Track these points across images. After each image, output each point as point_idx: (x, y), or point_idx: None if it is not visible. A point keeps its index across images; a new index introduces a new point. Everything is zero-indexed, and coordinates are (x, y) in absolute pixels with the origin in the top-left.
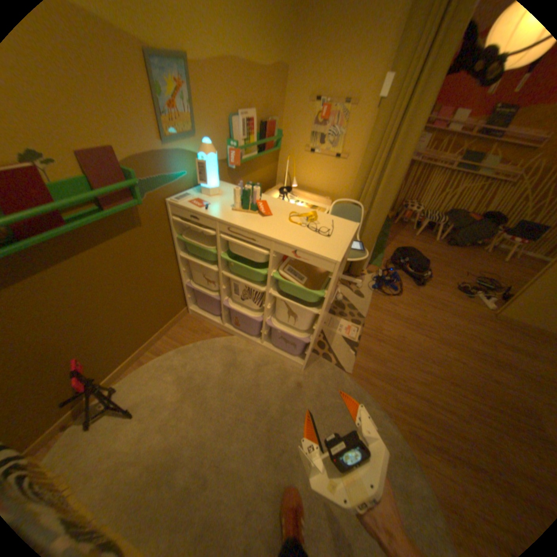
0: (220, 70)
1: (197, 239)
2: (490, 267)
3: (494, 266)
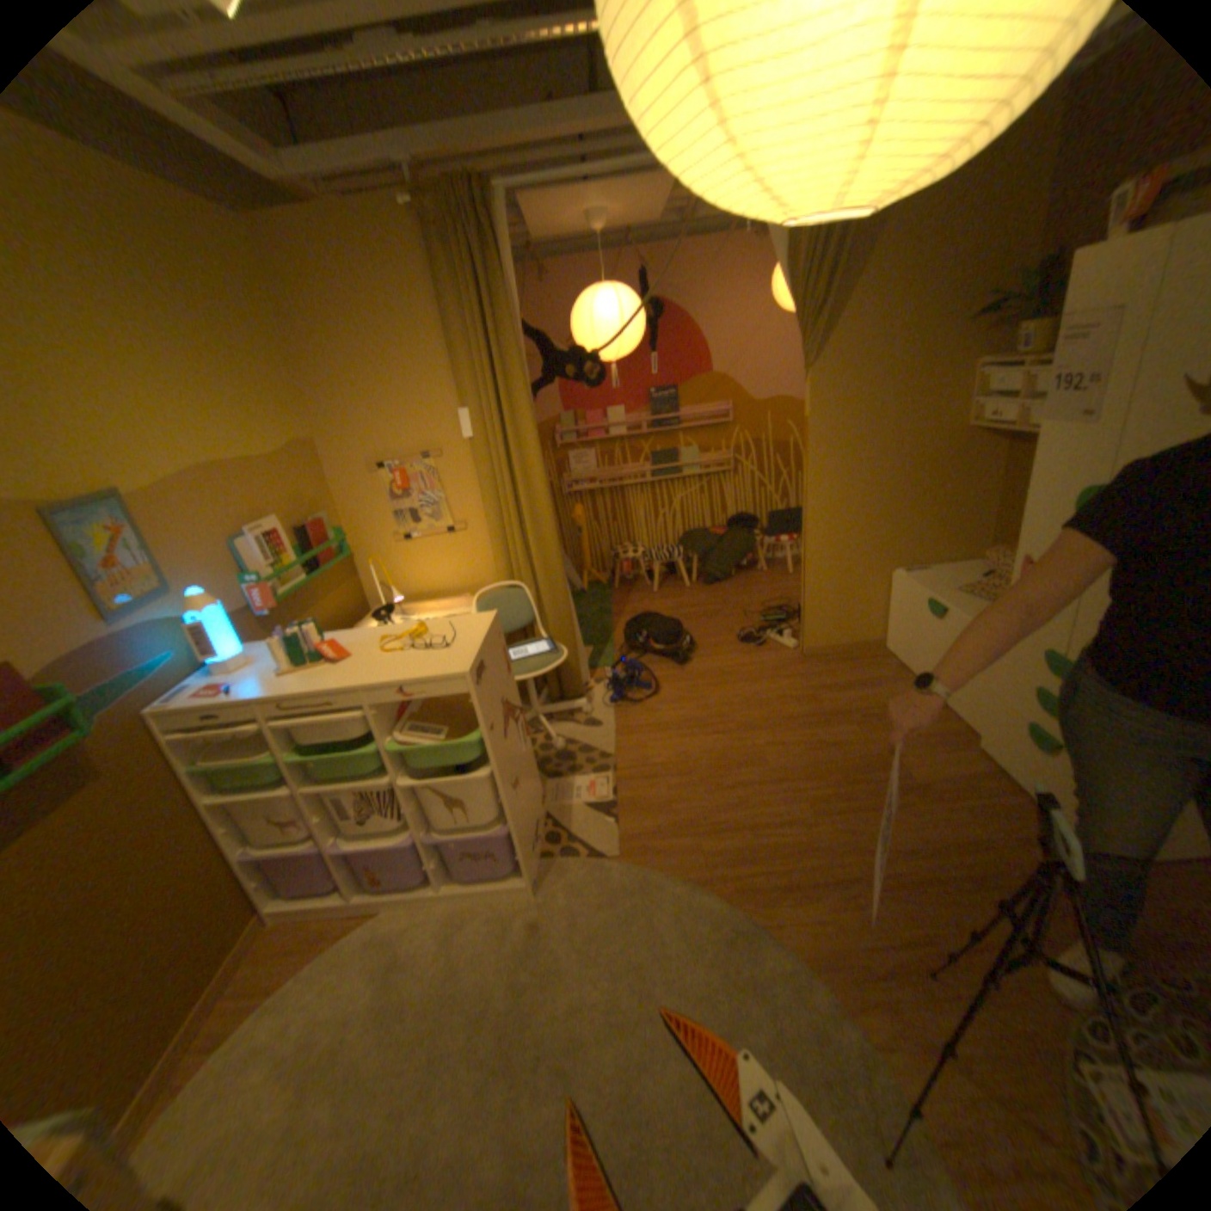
0: (185, 487)
1: (228, 756)
2: (772, 590)
3: (778, 588)
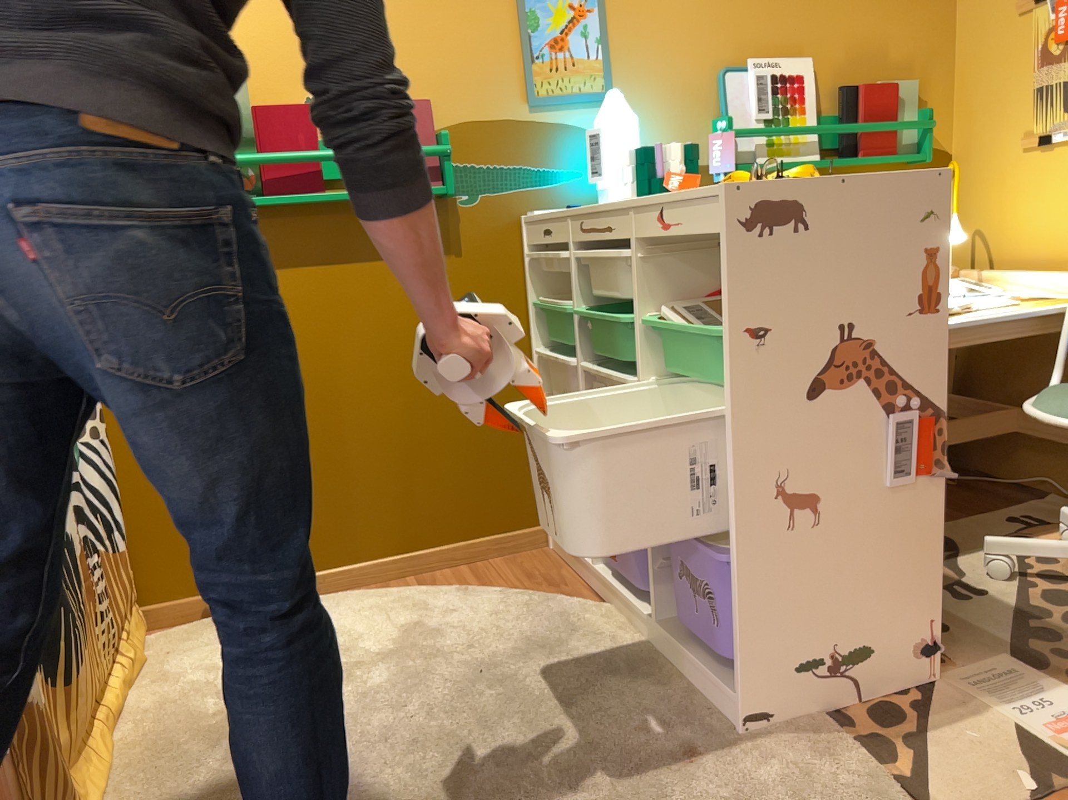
0: None
1: (565, 299)
2: None
3: None
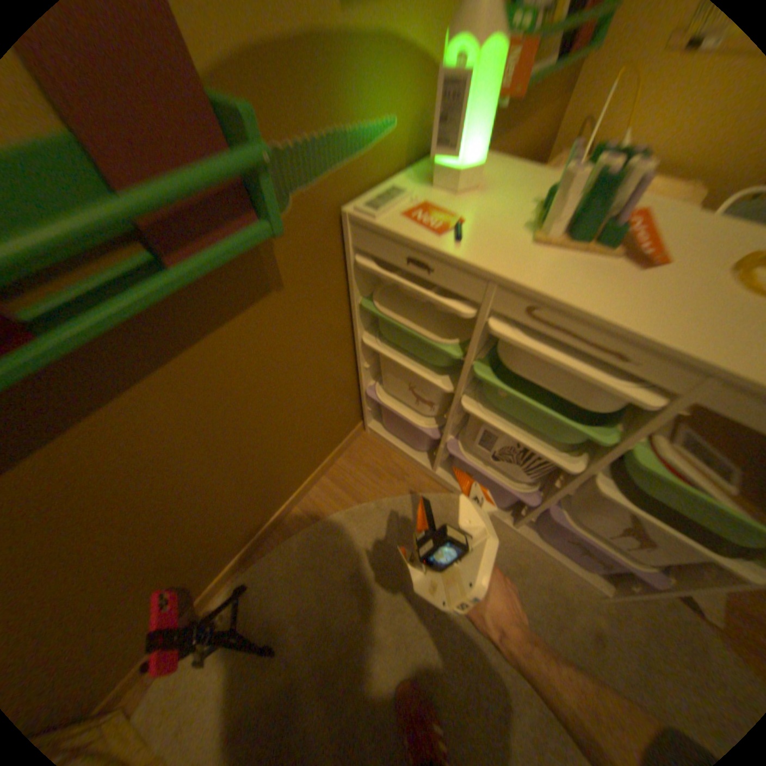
0: None
1: (409, 309)
2: None
3: None
